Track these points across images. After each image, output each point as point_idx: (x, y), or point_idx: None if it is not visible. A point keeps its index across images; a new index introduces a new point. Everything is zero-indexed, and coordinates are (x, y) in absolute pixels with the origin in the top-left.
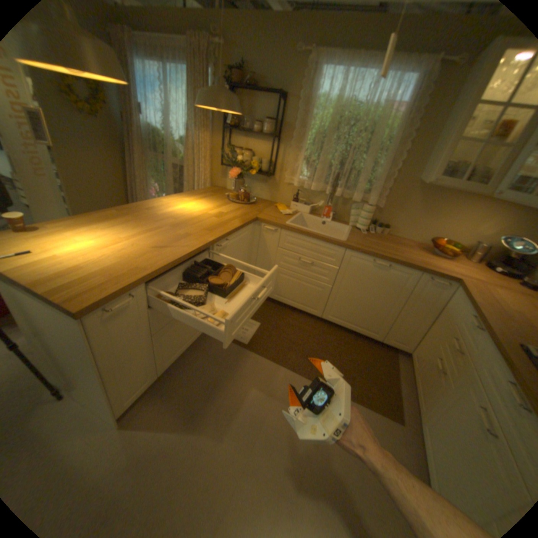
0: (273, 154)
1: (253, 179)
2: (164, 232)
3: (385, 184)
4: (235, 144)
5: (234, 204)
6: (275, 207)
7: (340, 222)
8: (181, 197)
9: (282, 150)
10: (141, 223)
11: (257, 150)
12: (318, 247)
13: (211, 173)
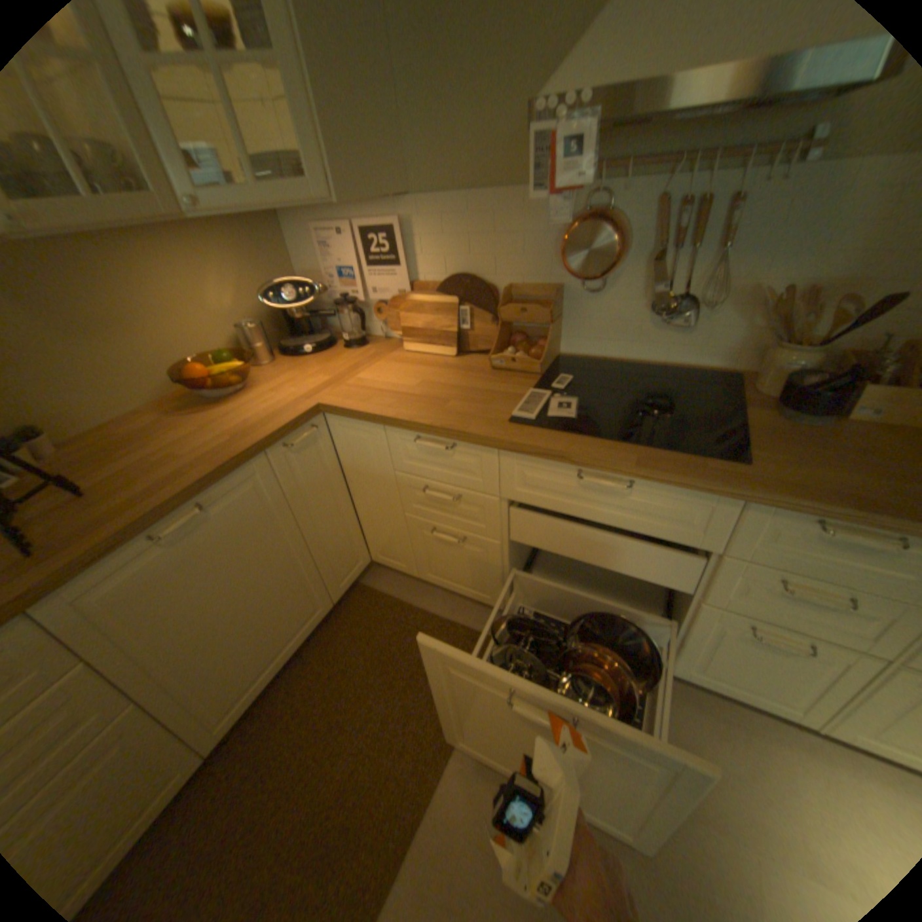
0: None
1: None
2: None
3: None
4: None
5: None
6: None
7: None
8: None
9: None
10: None
11: None
12: None
13: None
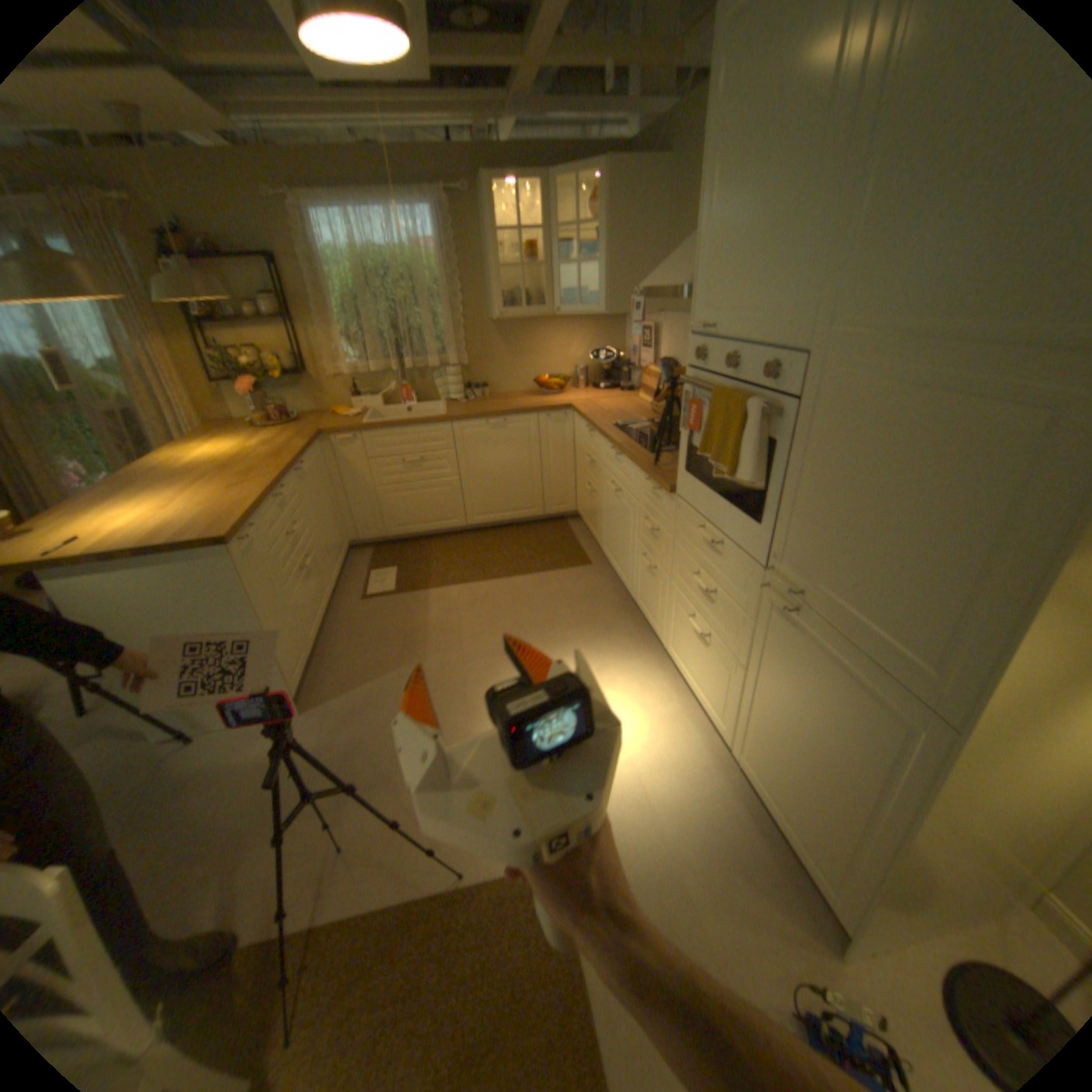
0: (291, 342)
1: (274, 388)
2: (215, 477)
3: (456, 337)
4: (218, 344)
5: (270, 429)
6: (332, 414)
7: (428, 402)
8: (178, 447)
9: (302, 333)
10: (170, 482)
11: (260, 344)
12: (418, 436)
13: (192, 403)
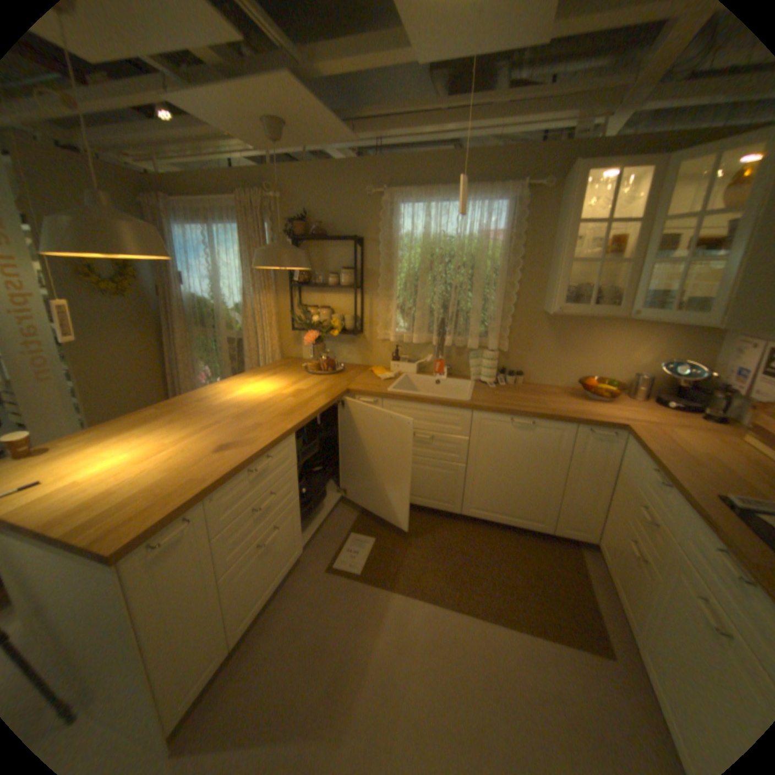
0: (358, 307)
1: (336, 341)
2: (224, 427)
3: (503, 322)
4: (308, 302)
5: (316, 377)
6: (370, 371)
7: (458, 378)
8: (243, 379)
9: (368, 302)
10: (192, 421)
11: (336, 306)
12: (436, 414)
13: (280, 342)
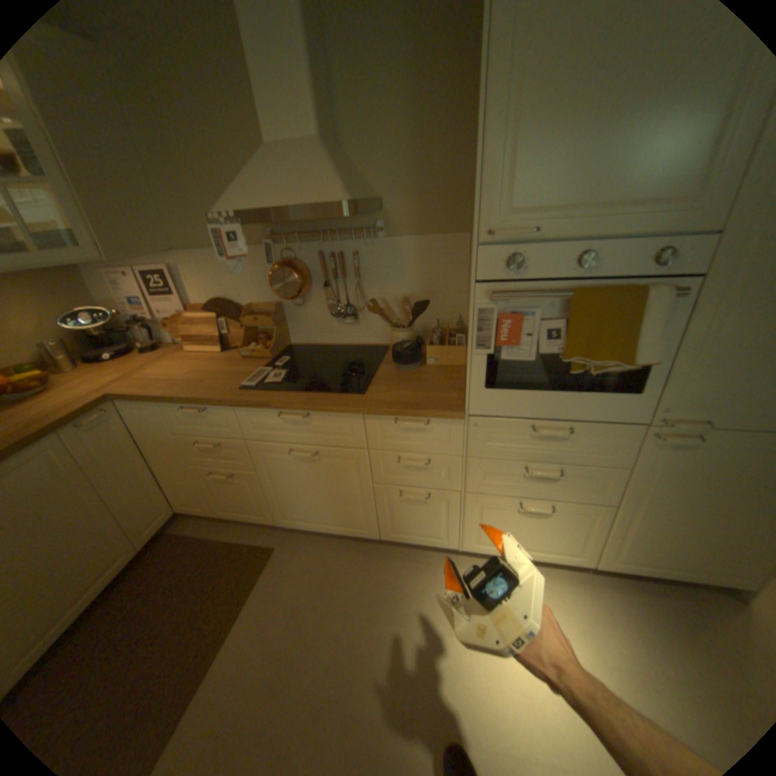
0: None
1: None
2: None
3: None
4: None
5: None
6: None
7: None
8: None
9: None
10: None
11: None
12: None
13: None
